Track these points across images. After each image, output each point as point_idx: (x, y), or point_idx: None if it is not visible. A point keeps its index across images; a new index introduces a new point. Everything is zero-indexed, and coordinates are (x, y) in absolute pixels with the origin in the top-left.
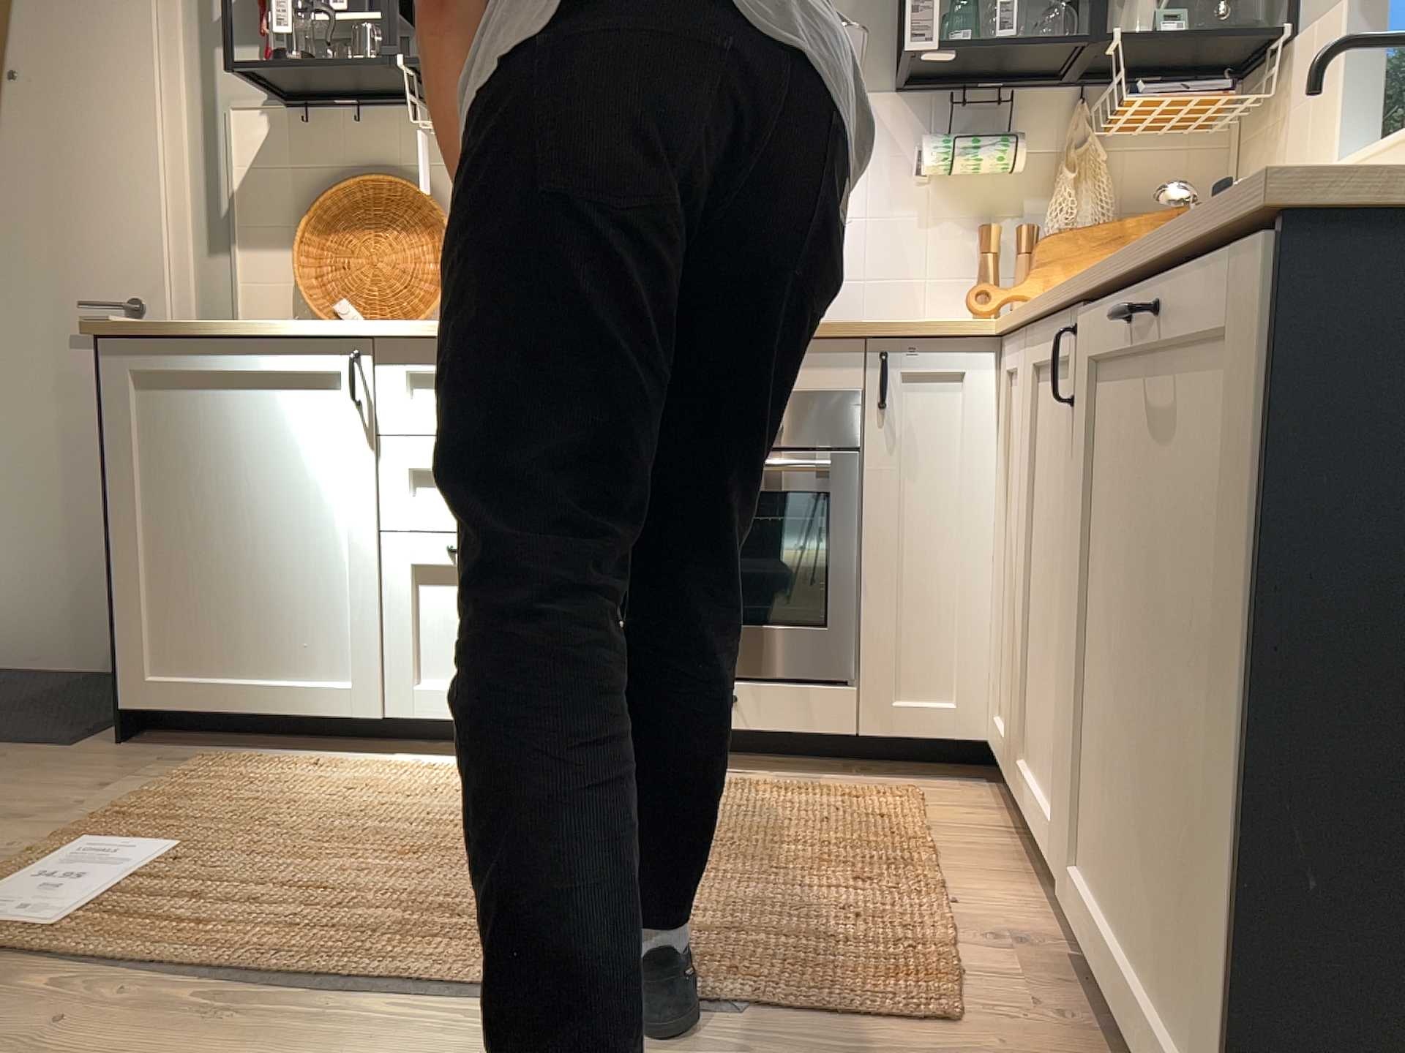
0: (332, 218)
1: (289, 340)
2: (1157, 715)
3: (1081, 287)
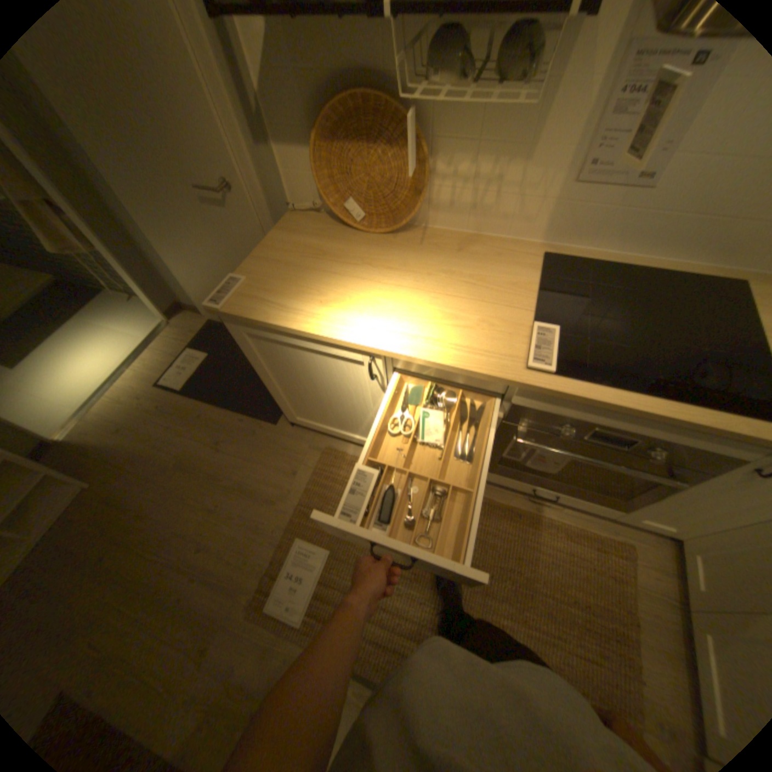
0: (334, 123)
1: (329, 341)
2: None
3: None
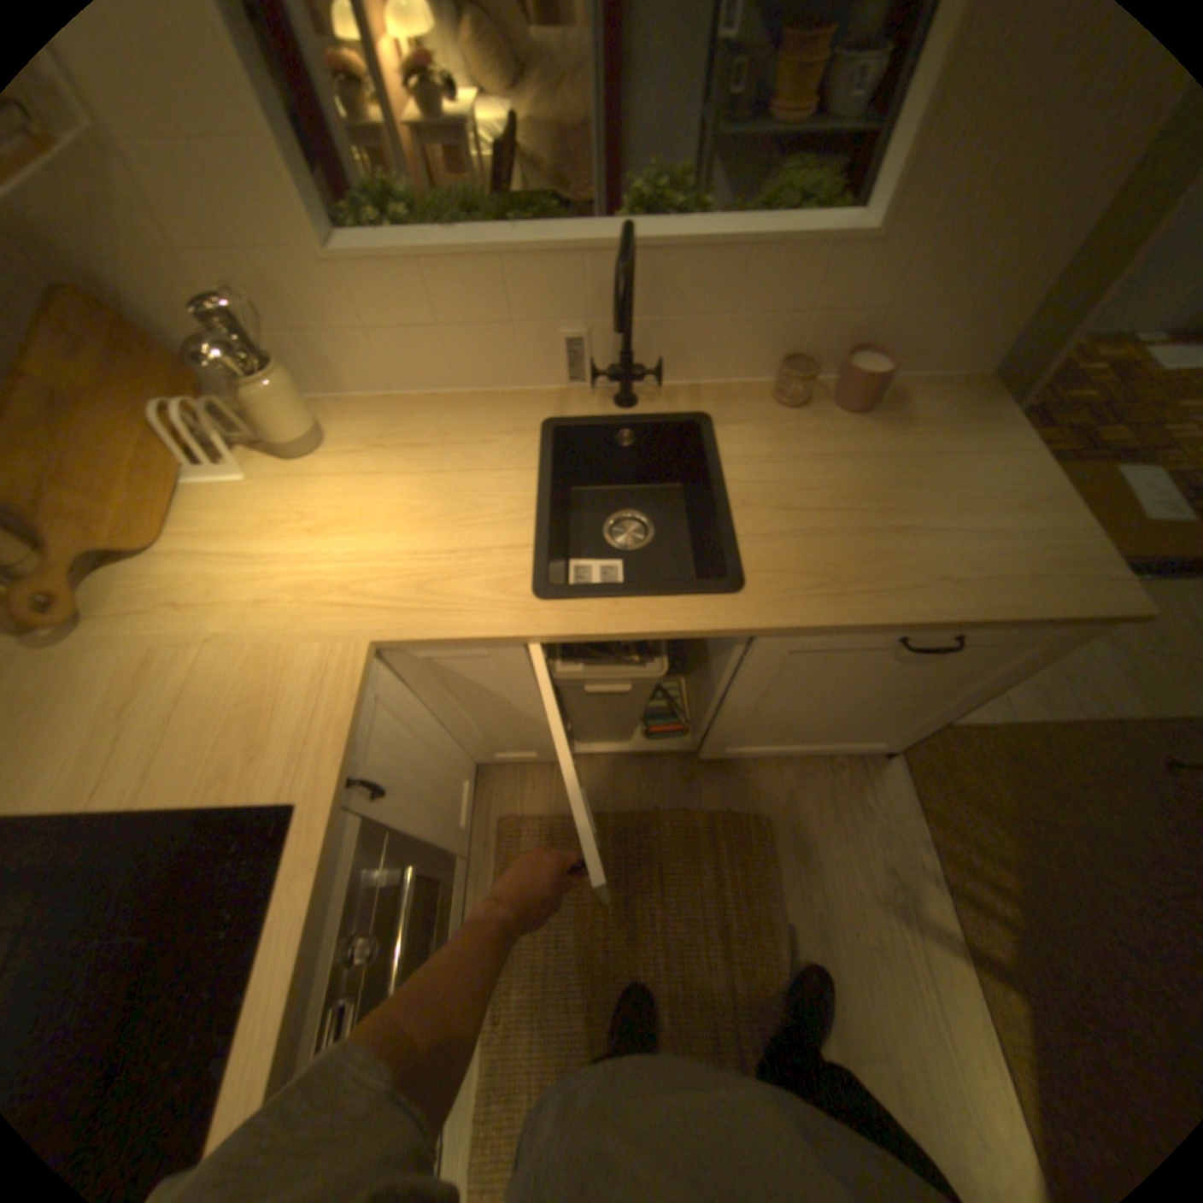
0: None
1: None
2: (838, 714)
3: (746, 628)
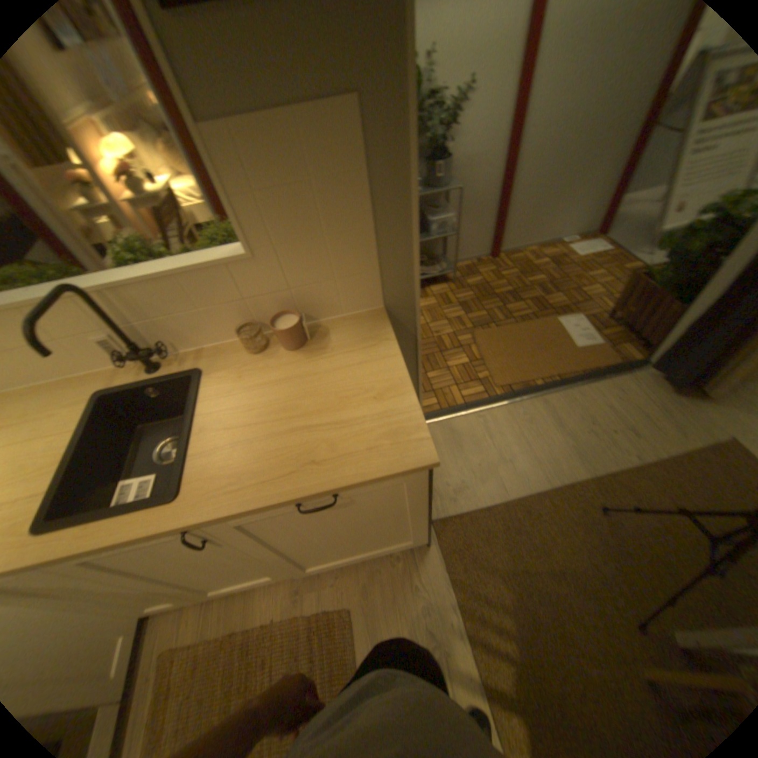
0: None
1: None
2: (344, 539)
3: (169, 531)
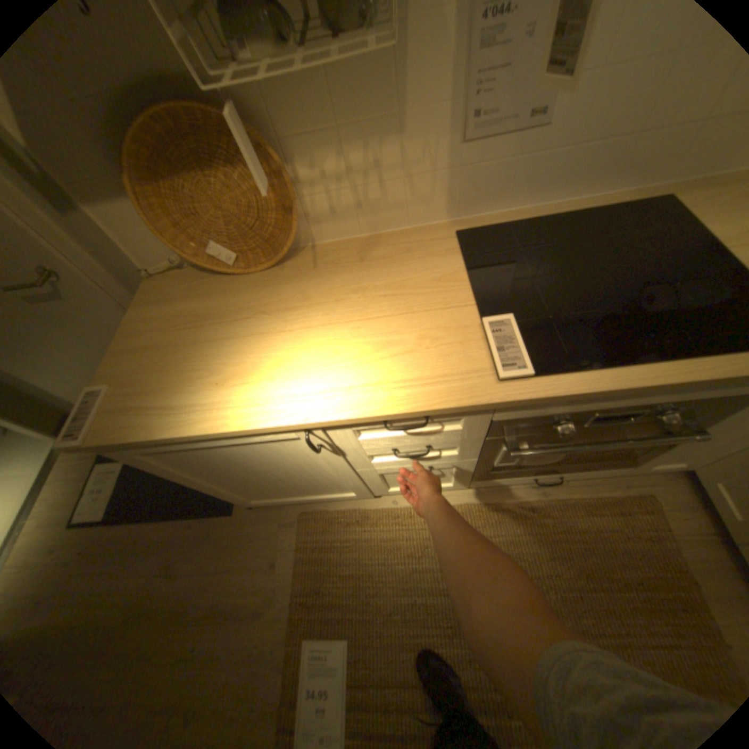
0: (150, 159)
1: (244, 431)
2: None
3: None
